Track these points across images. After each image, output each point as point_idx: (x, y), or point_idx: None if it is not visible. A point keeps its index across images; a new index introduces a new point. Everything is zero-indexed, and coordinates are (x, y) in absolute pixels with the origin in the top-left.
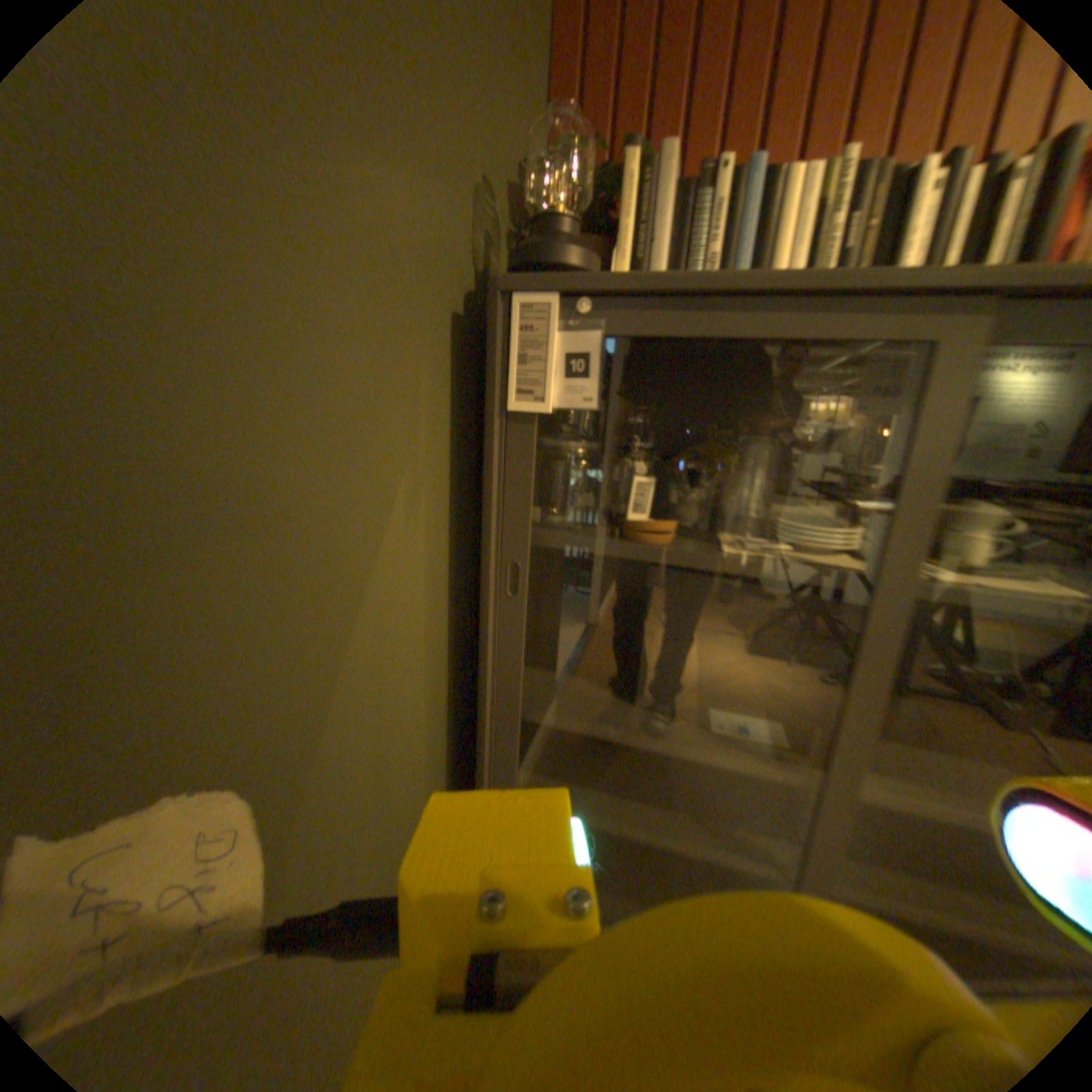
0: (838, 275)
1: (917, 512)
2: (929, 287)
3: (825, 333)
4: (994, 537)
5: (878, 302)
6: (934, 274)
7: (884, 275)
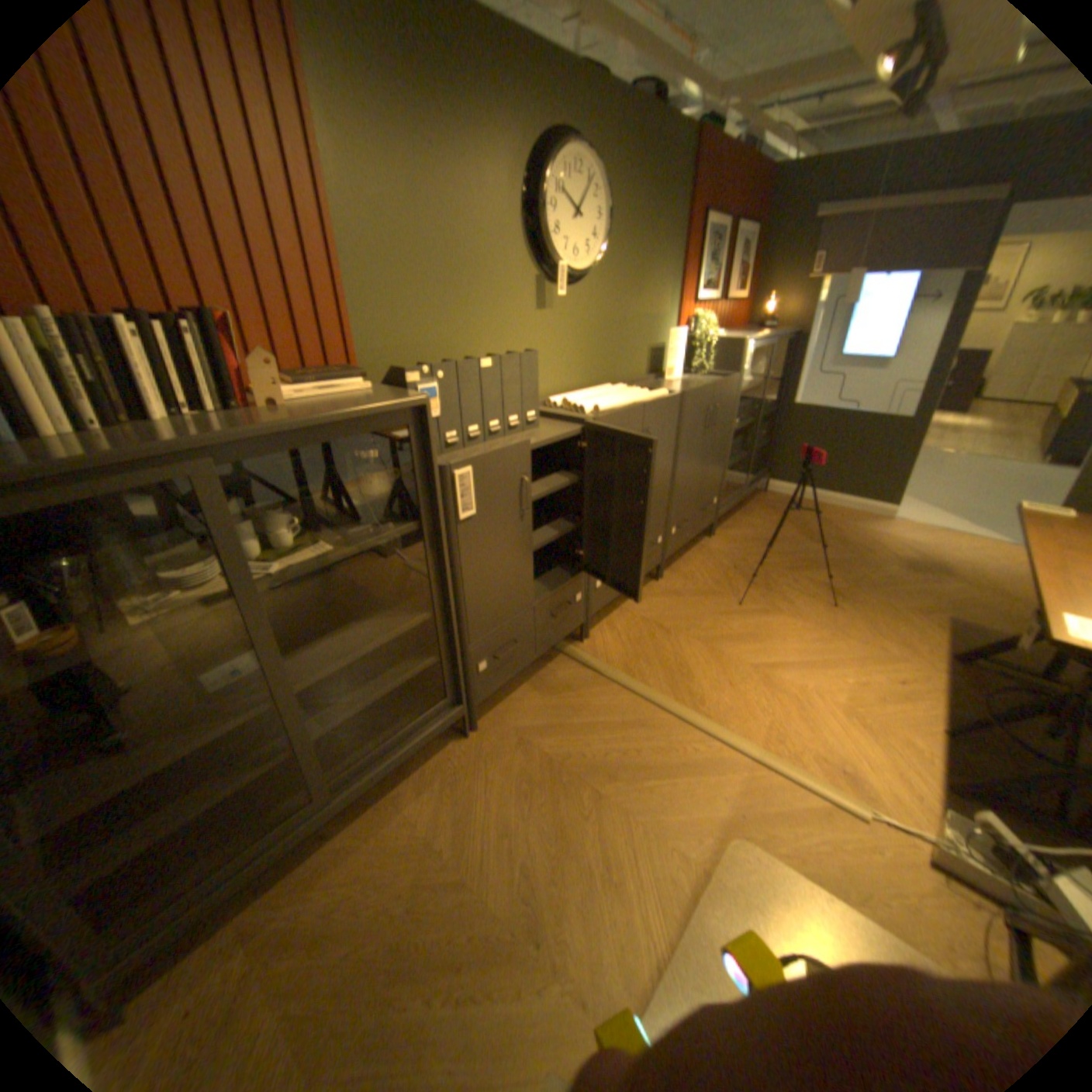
0: (106, 453)
1: (240, 553)
2: (172, 449)
3: (120, 484)
4: (292, 525)
5: (145, 461)
6: (170, 442)
7: (138, 448)
